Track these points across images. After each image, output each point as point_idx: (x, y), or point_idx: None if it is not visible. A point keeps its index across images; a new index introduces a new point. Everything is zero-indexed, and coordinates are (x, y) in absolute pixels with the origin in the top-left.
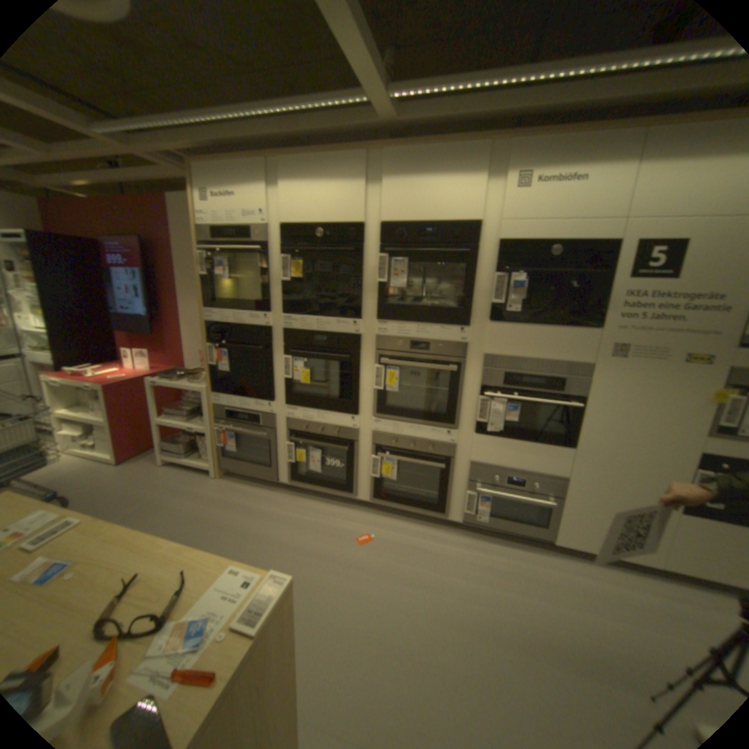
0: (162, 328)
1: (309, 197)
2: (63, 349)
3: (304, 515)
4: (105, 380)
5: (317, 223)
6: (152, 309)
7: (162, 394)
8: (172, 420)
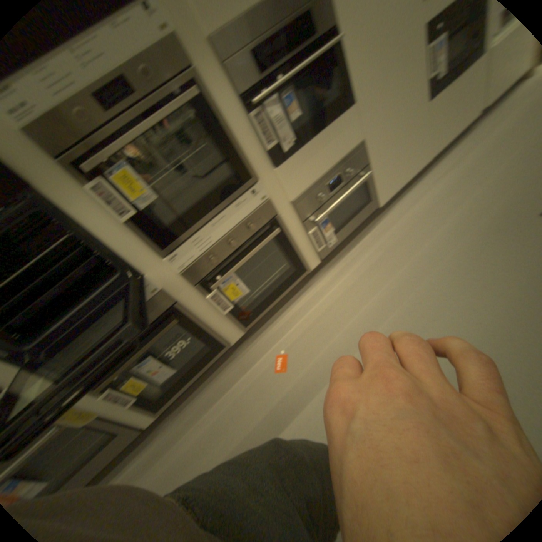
0: None
1: None
2: None
3: (207, 415)
4: None
5: None
6: None
7: None
8: None
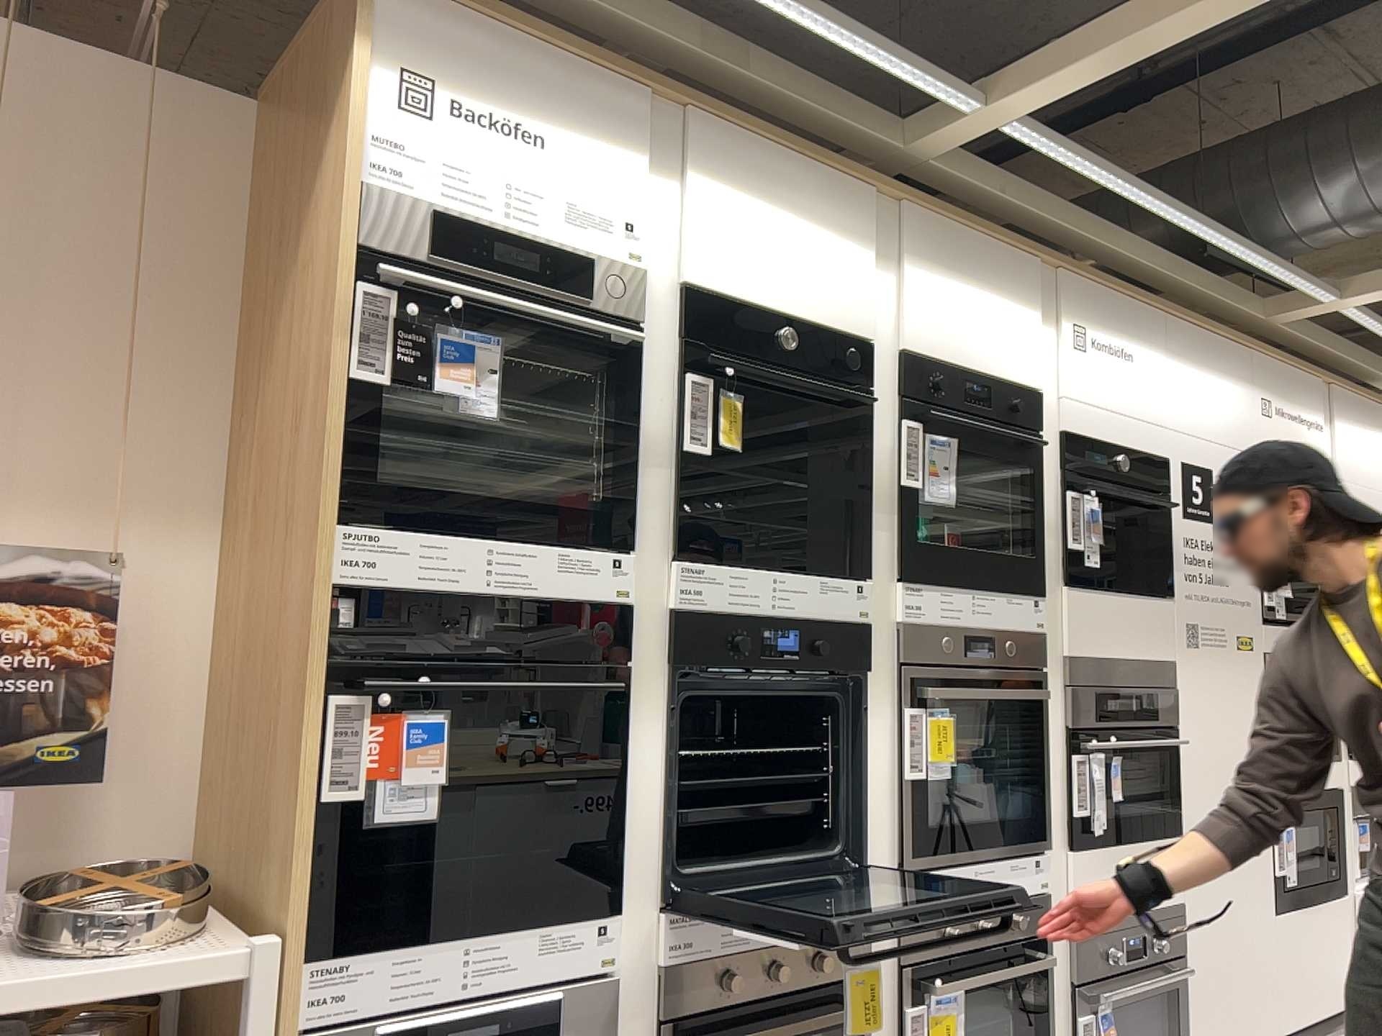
0: None
1: (760, 250)
2: None
3: None
4: None
5: (774, 316)
6: None
7: None
8: None
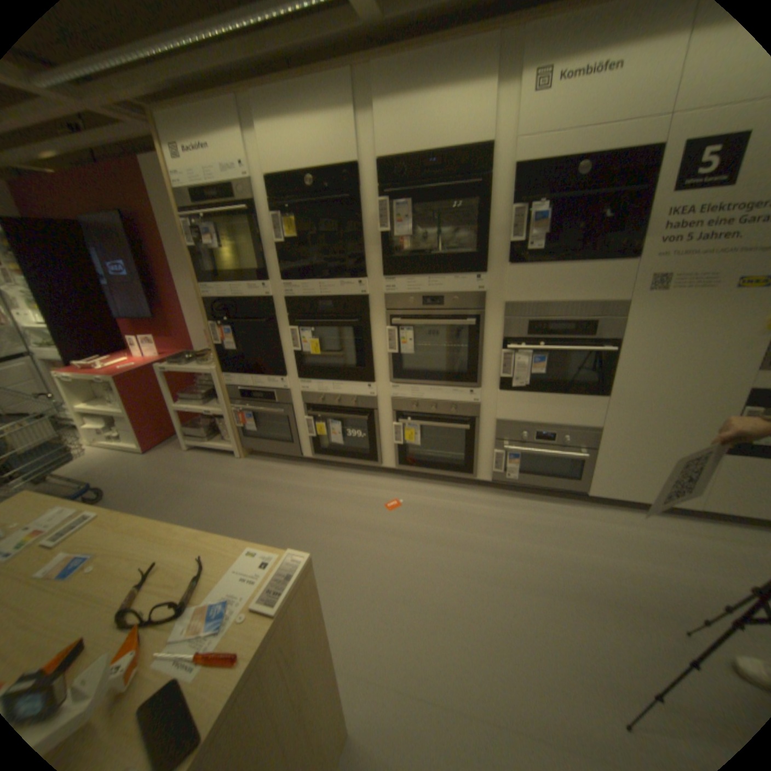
0: (161, 311)
1: (290, 137)
2: (66, 343)
3: (331, 486)
4: (113, 371)
5: (303, 169)
6: (147, 291)
7: (174, 379)
8: (187, 404)
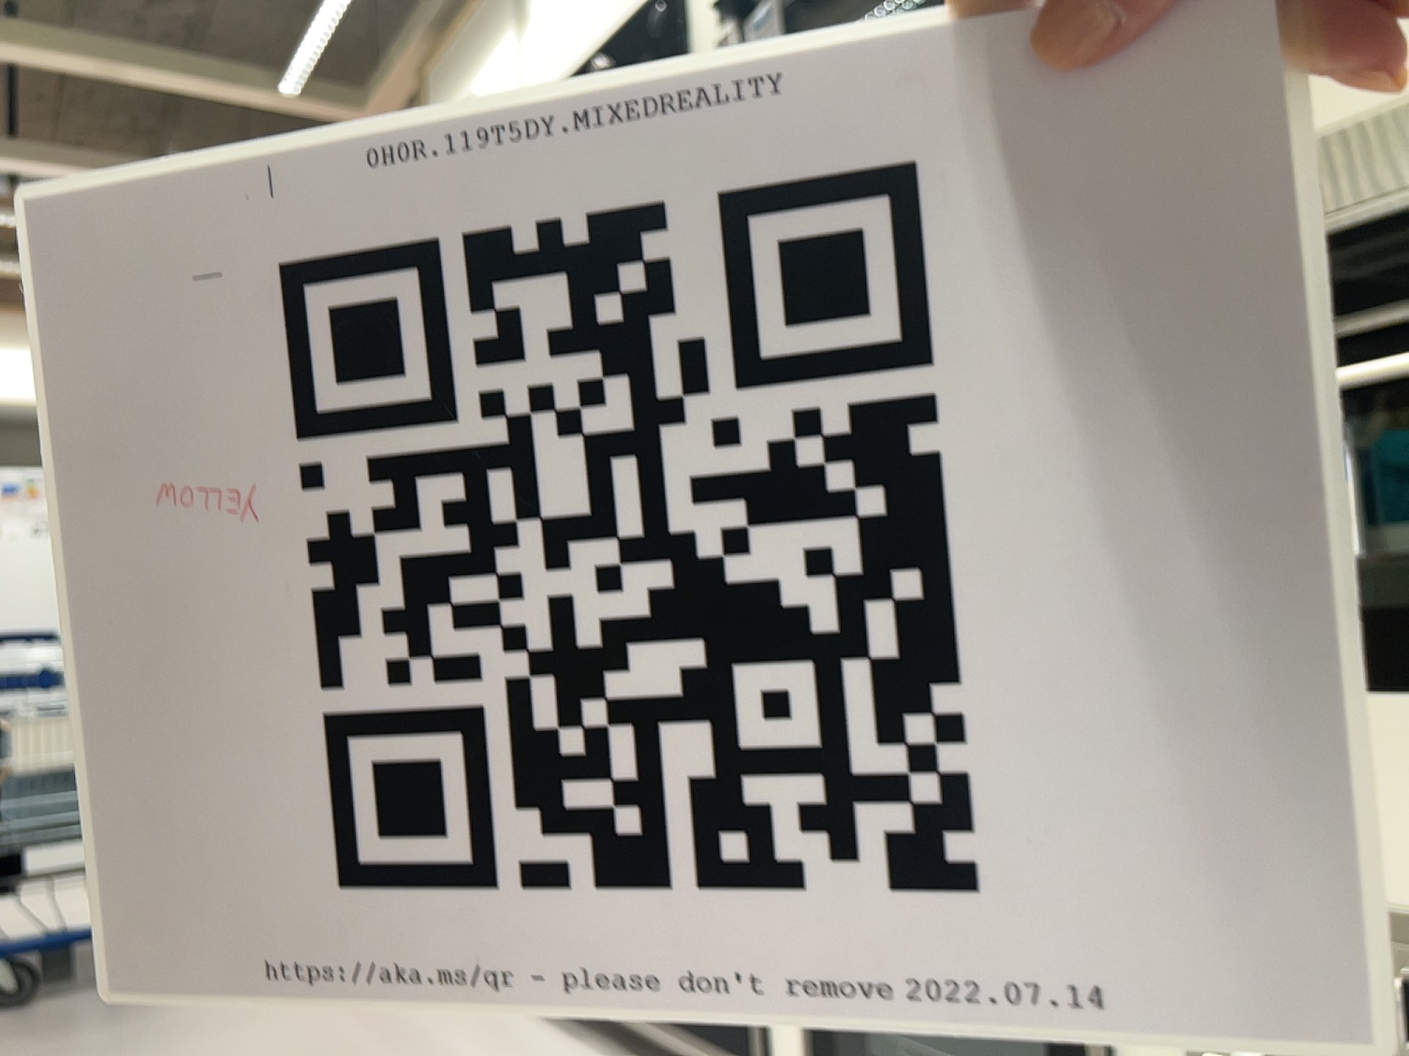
0: None
1: None
2: None
3: None
4: None
5: (592, 47)
6: None
7: None
8: None
